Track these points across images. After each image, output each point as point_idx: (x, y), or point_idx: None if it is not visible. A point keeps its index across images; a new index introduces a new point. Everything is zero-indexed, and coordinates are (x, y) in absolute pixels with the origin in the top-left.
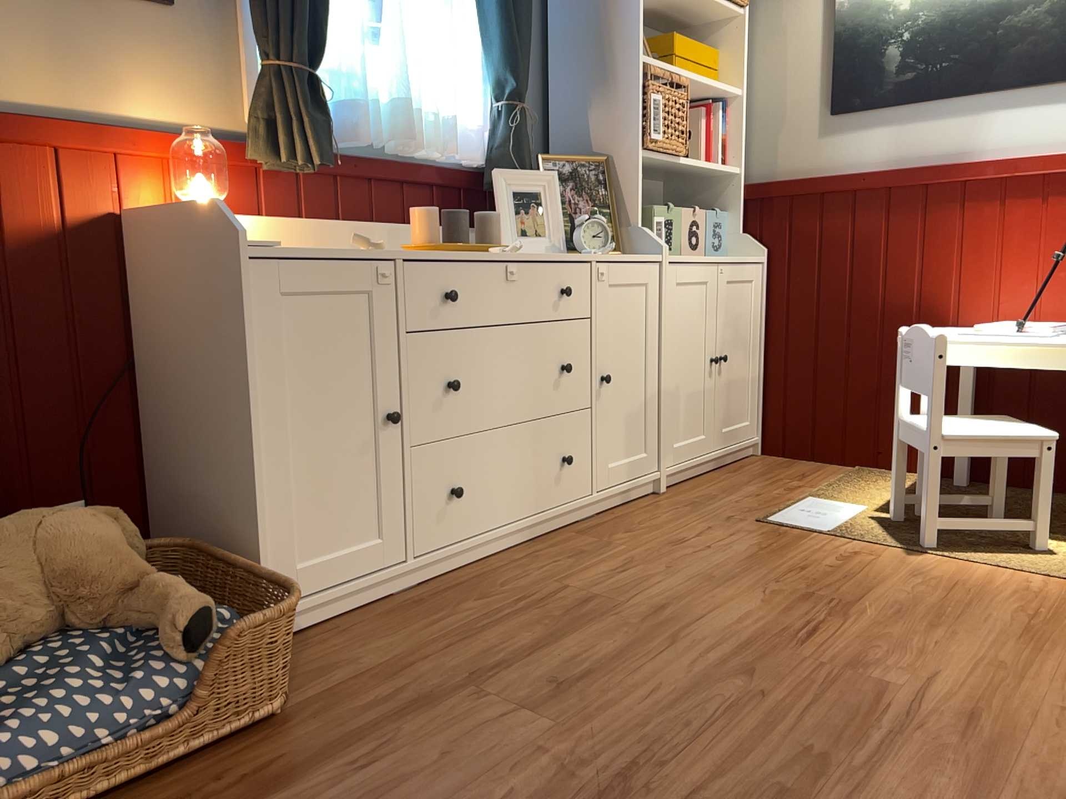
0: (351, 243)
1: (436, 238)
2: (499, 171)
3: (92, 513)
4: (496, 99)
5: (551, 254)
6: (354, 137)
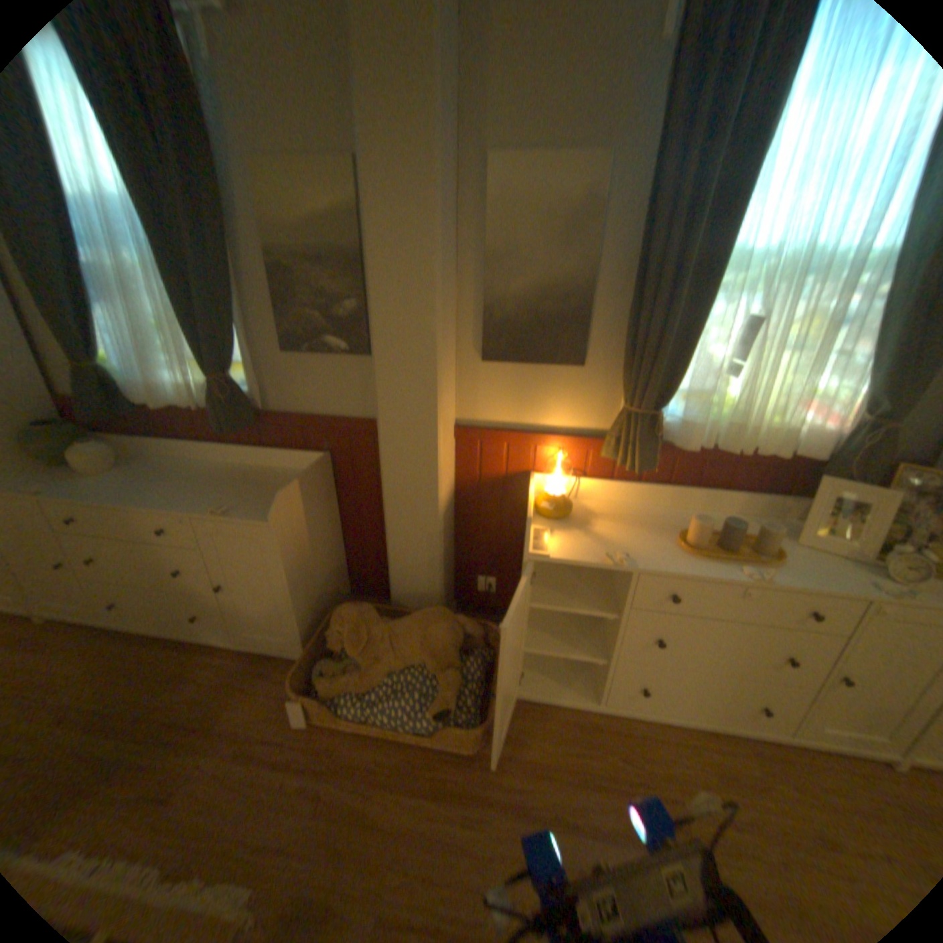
0: (607, 554)
1: (703, 542)
2: (840, 472)
3: (453, 625)
4: (868, 409)
5: (821, 583)
6: (685, 445)
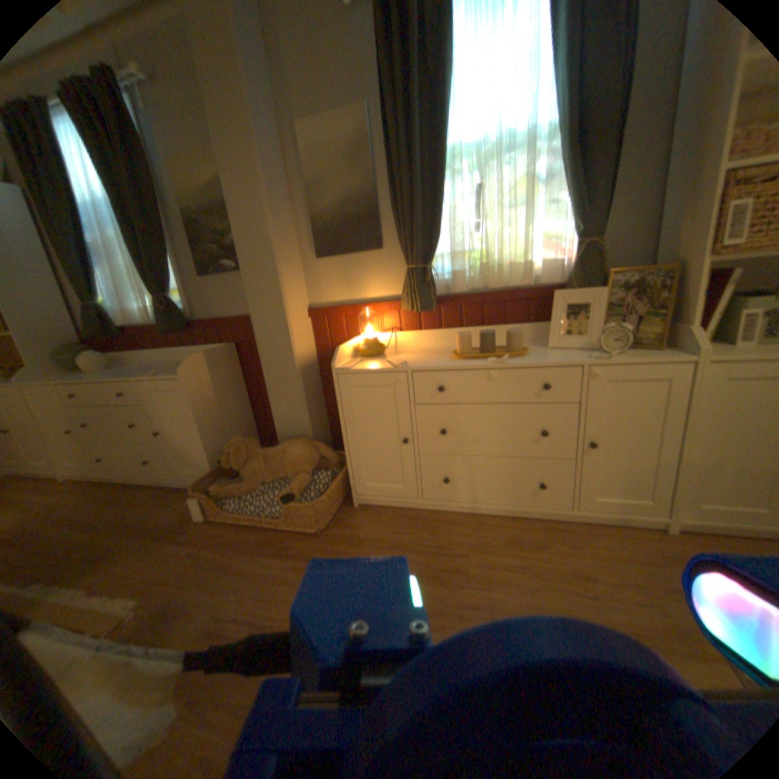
0: (391, 363)
1: (466, 349)
2: (571, 288)
3: (309, 445)
4: (577, 236)
5: (546, 360)
6: (455, 289)
